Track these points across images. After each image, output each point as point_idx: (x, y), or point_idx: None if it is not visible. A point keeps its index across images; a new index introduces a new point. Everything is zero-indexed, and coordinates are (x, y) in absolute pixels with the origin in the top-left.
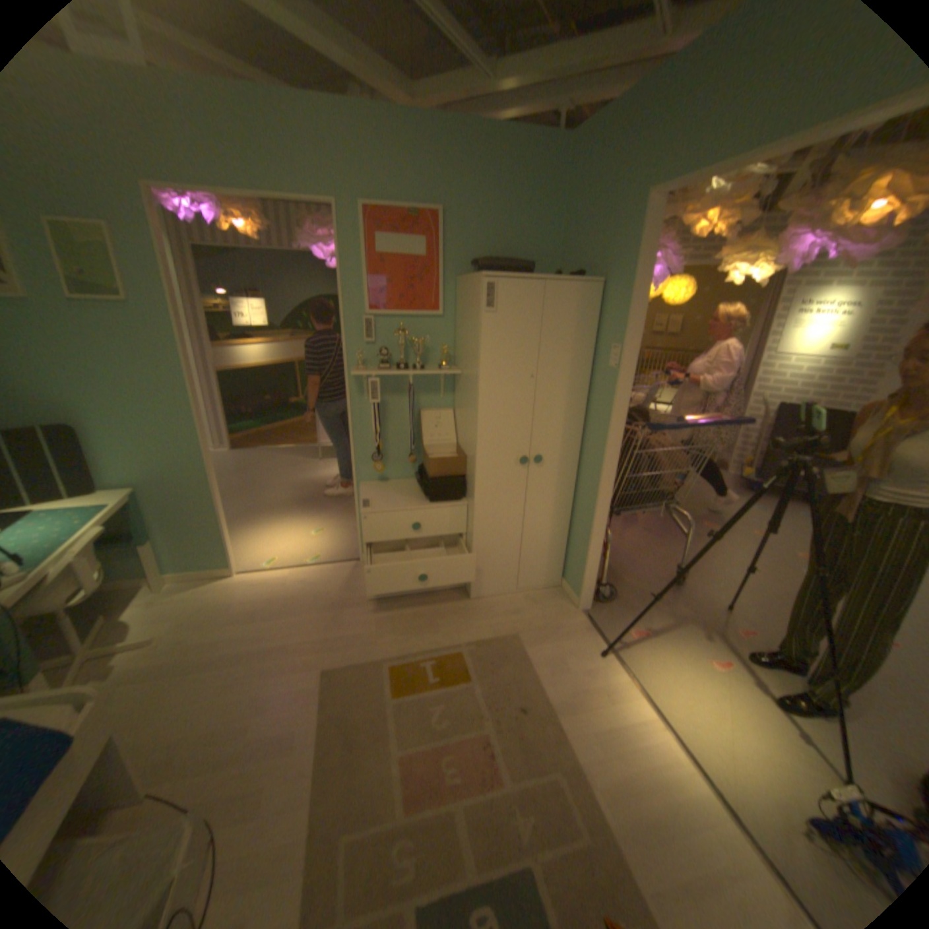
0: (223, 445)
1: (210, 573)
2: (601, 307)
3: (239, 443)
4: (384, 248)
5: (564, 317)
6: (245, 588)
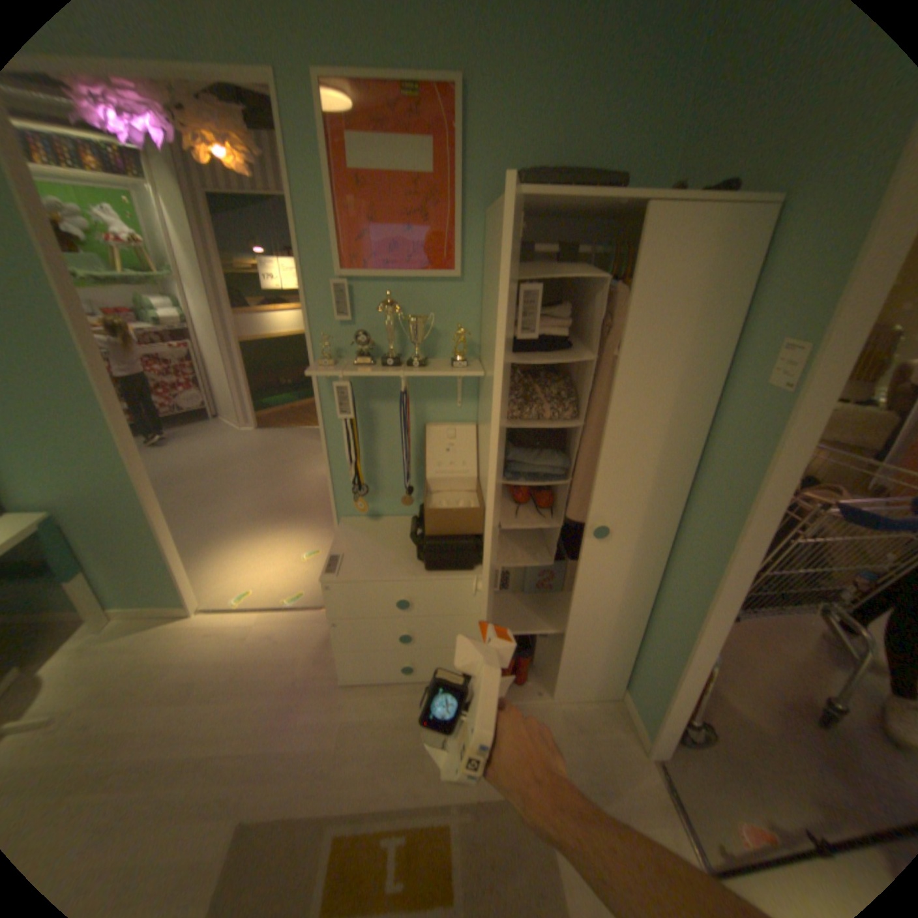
0: (248, 423)
1: (163, 611)
2: (768, 256)
3: (269, 420)
4: (362, 157)
5: (684, 278)
6: (197, 639)
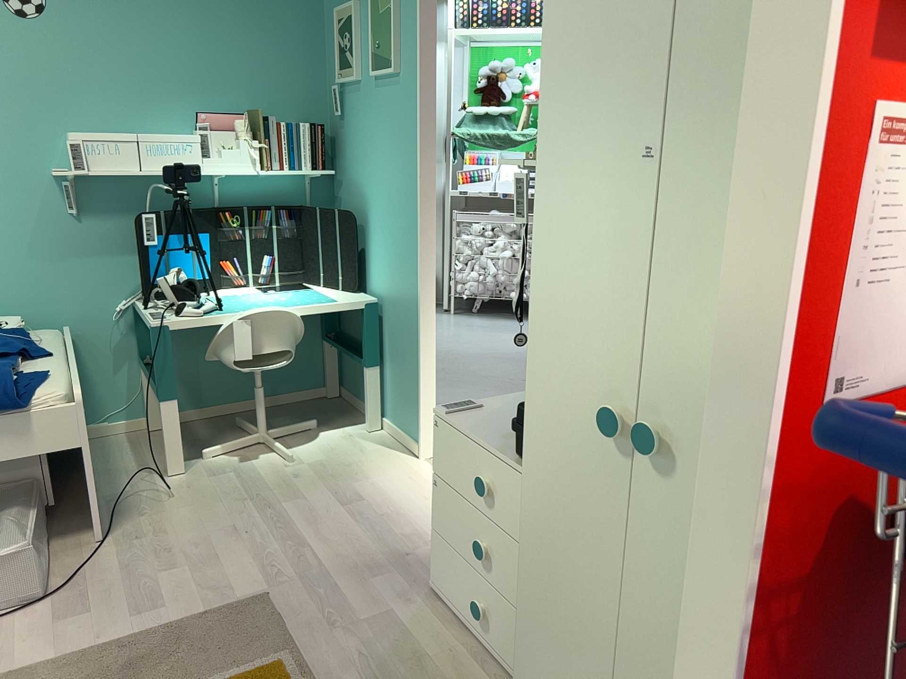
0: None
1: (407, 441)
2: None
3: None
4: None
5: None
6: (403, 476)
